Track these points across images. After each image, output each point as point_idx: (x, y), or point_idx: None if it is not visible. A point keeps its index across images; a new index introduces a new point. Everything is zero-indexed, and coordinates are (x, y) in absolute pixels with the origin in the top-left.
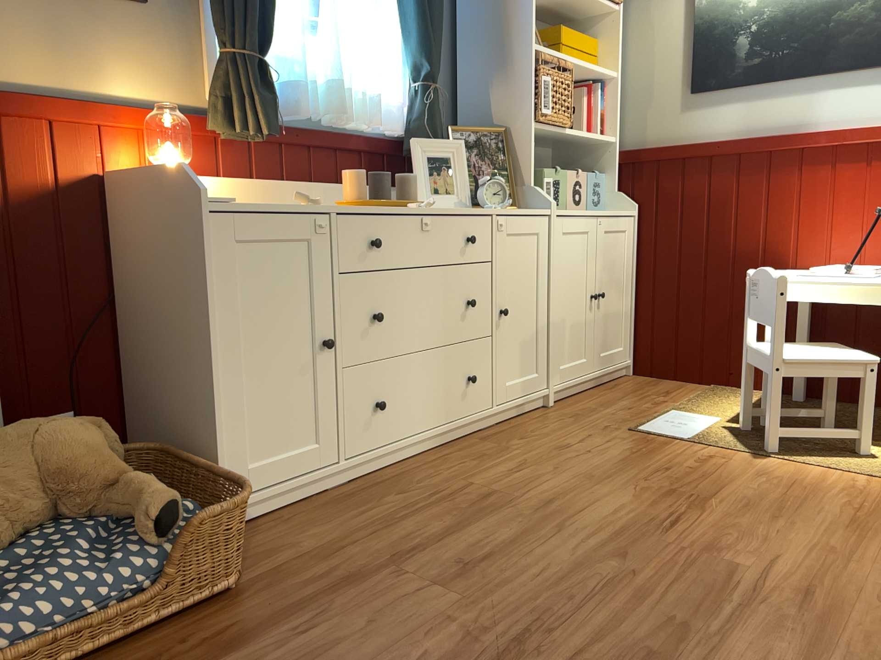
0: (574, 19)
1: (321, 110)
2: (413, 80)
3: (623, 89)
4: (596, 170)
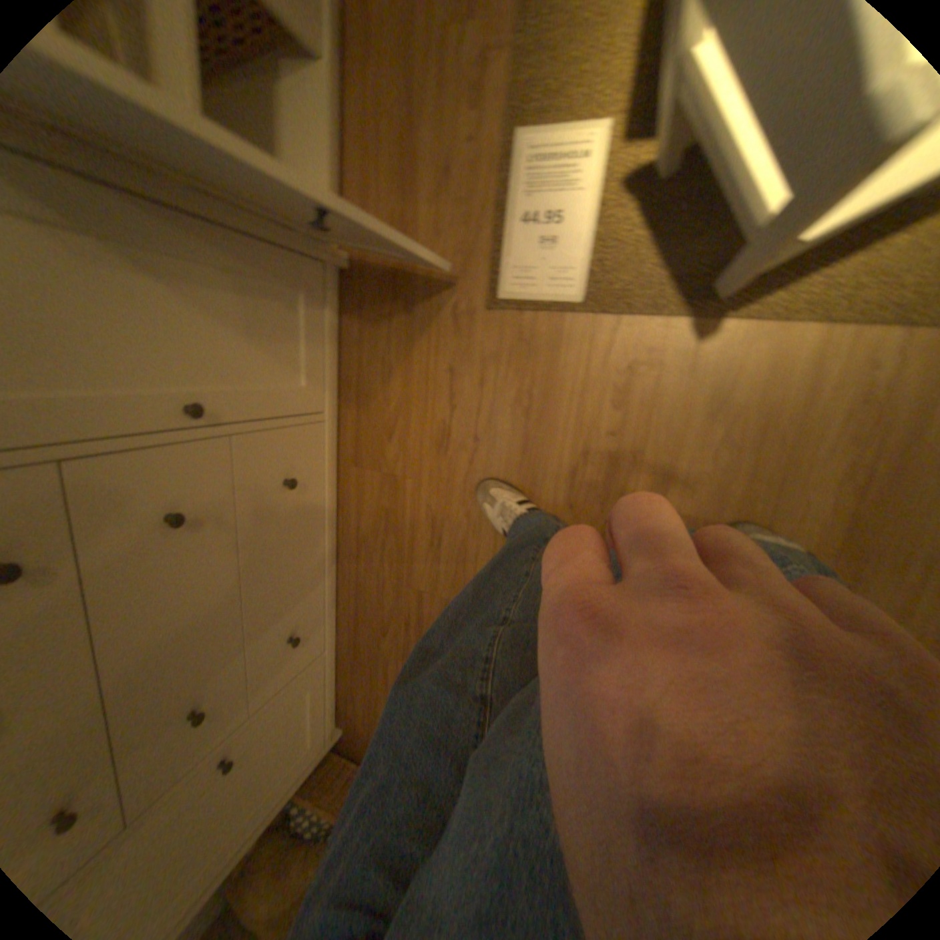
0: None
1: None
2: None
3: None
4: None
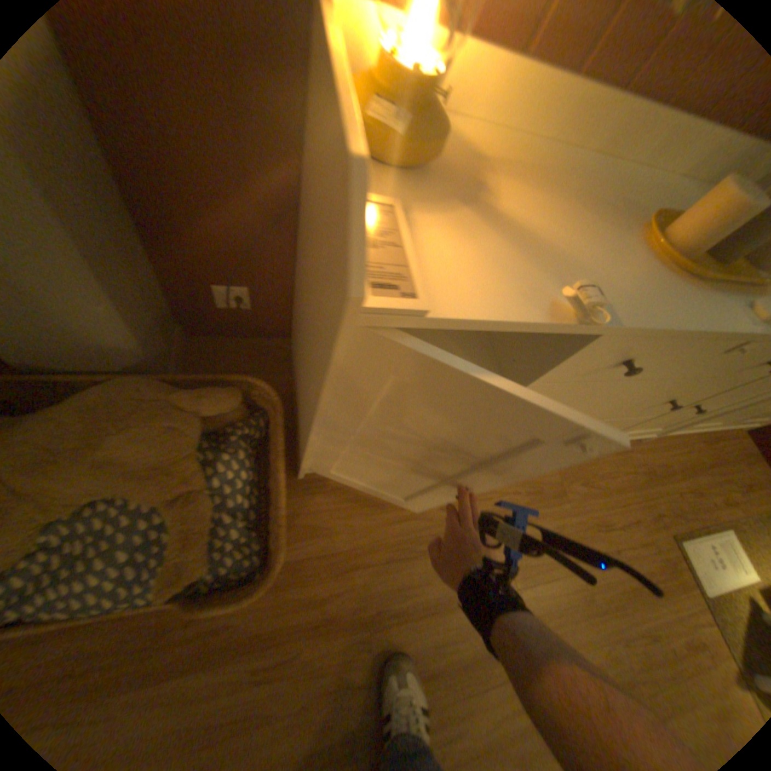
0: None
1: None
2: None
3: None
4: None
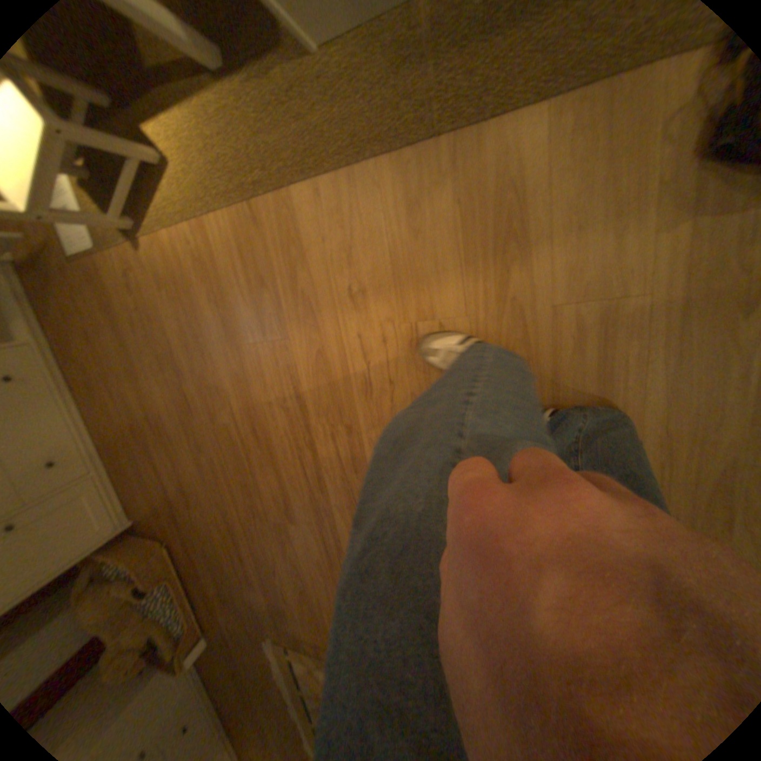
0: None
1: None
2: None
3: None
4: None
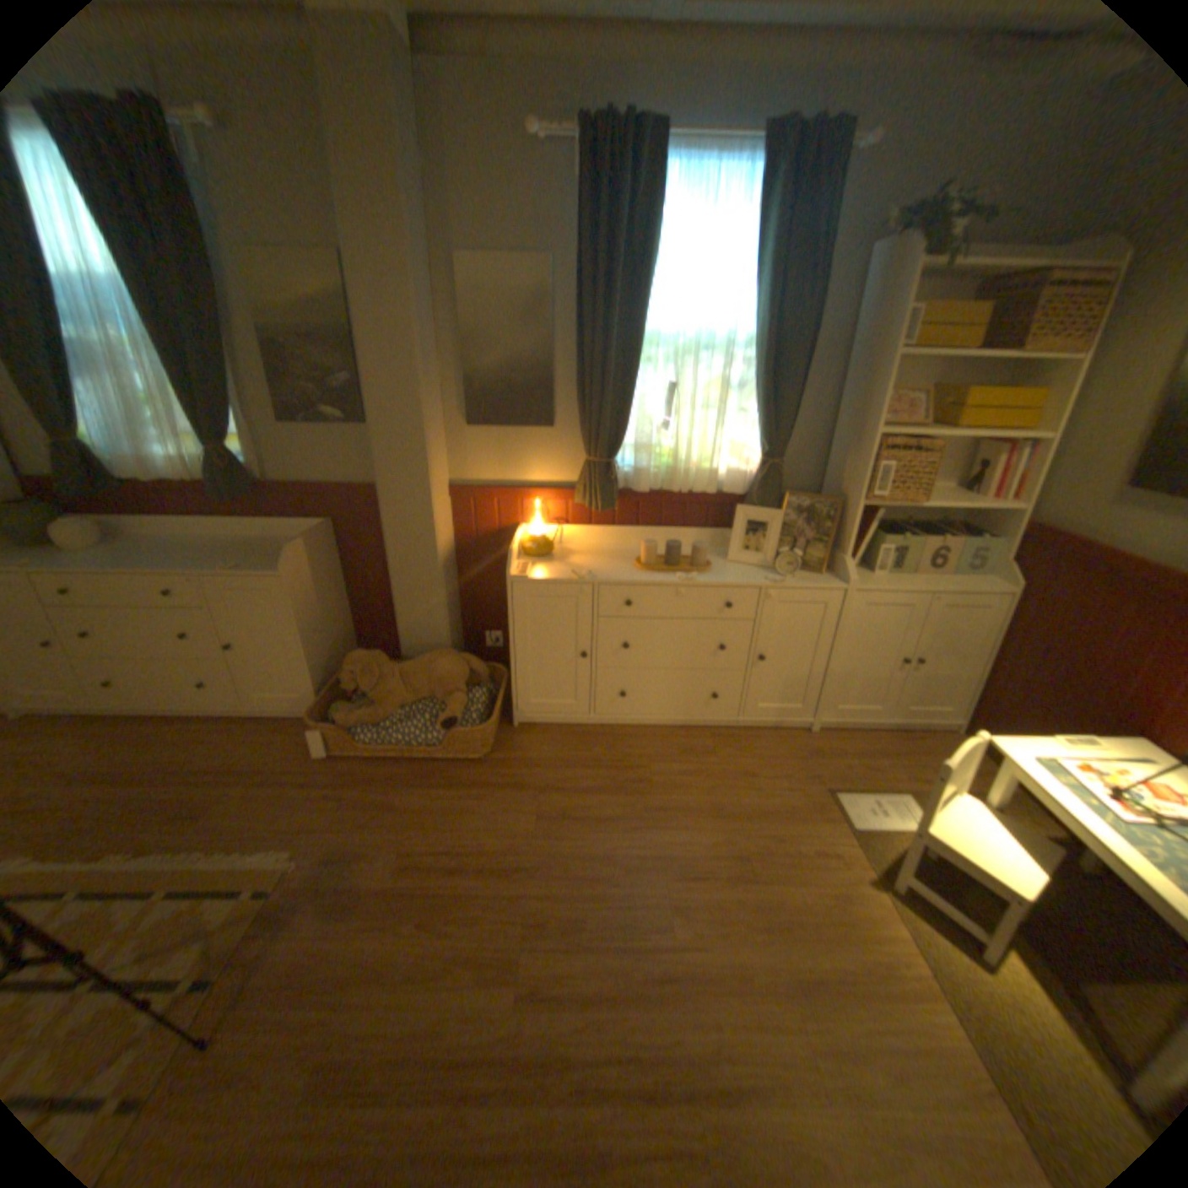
0: (1030, 357)
1: (664, 482)
2: (760, 452)
3: (1062, 450)
4: (999, 530)
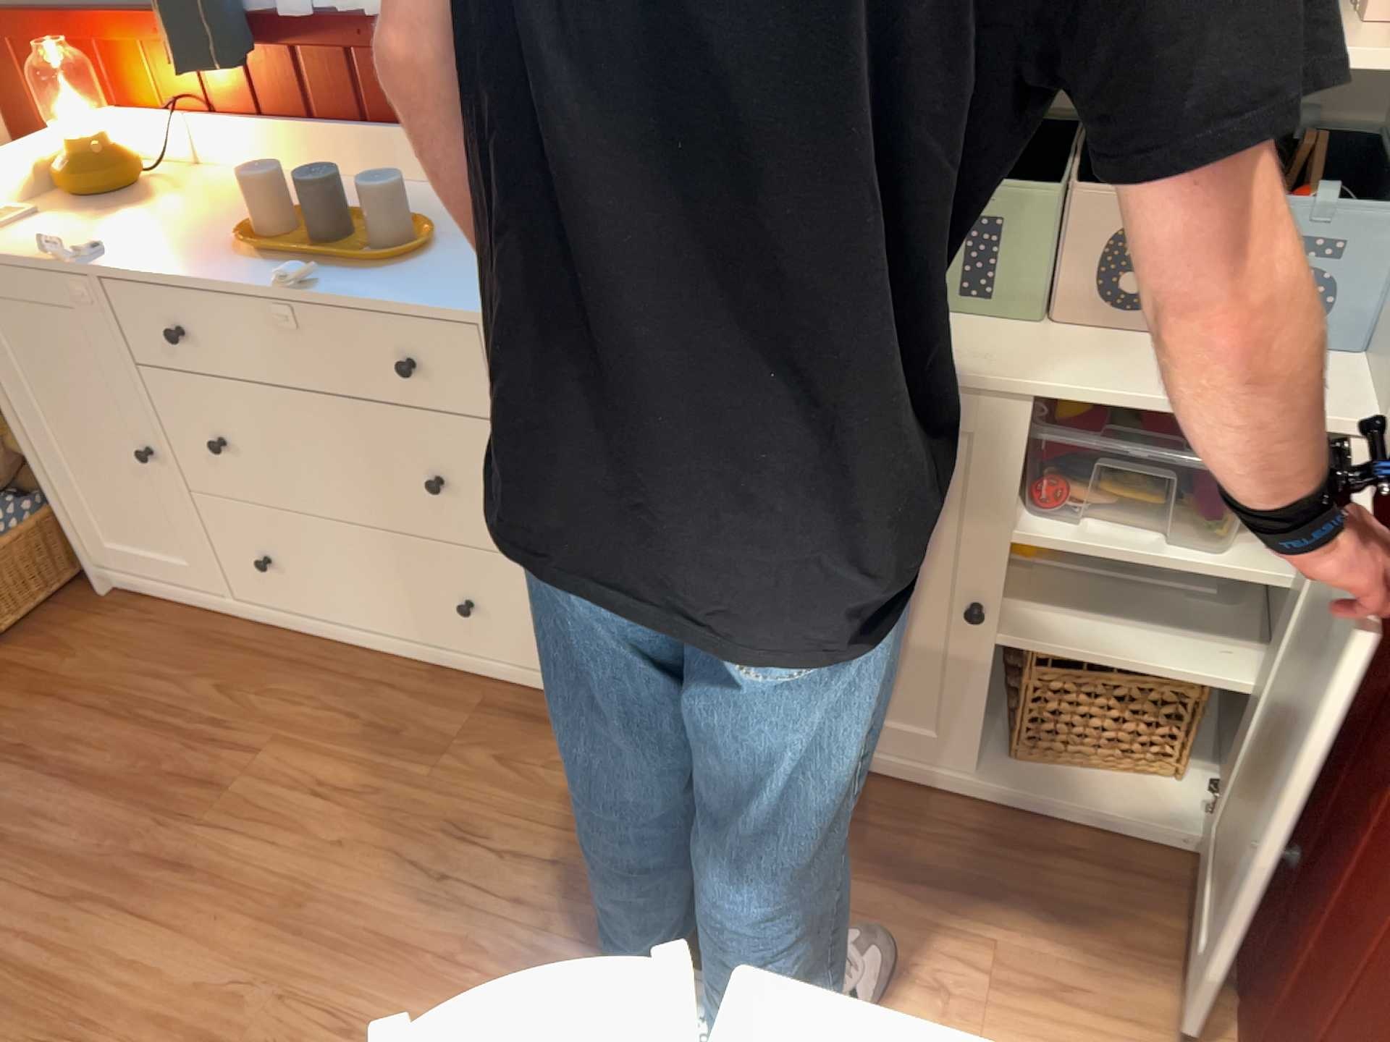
0: None
1: None
2: None
3: None
4: None
